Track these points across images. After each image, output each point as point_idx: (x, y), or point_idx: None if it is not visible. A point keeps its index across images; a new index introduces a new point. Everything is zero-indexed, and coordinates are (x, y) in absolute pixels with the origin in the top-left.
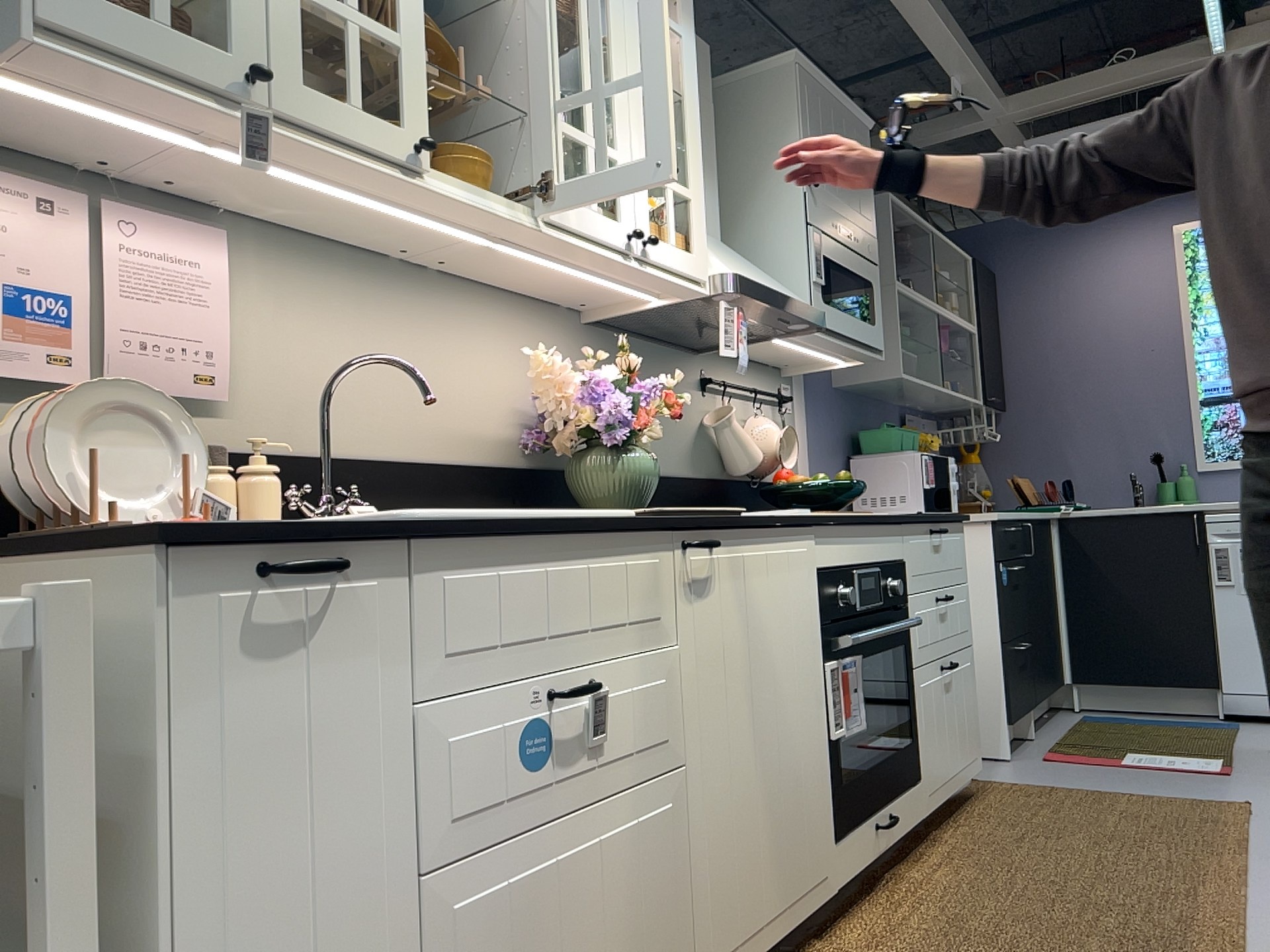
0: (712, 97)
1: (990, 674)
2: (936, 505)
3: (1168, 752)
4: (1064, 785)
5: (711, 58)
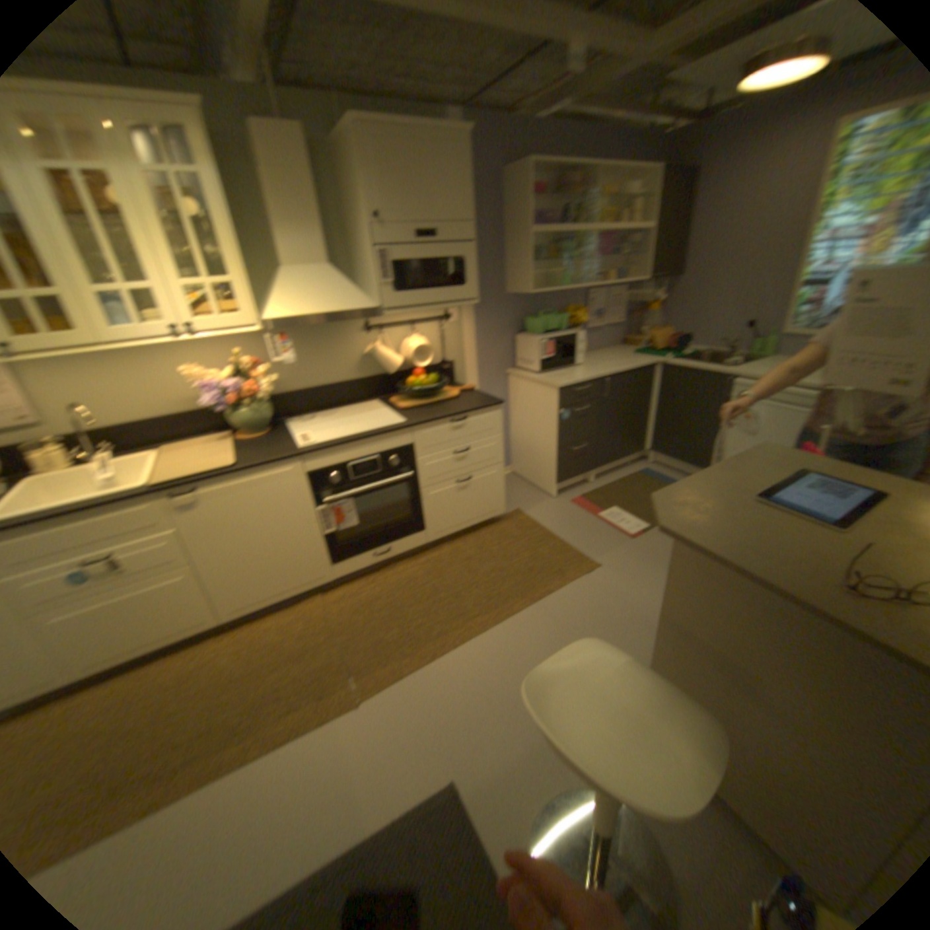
0: (300, 164)
1: (550, 461)
2: (550, 367)
3: (632, 513)
4: (544, 526)
5: (299, 131)
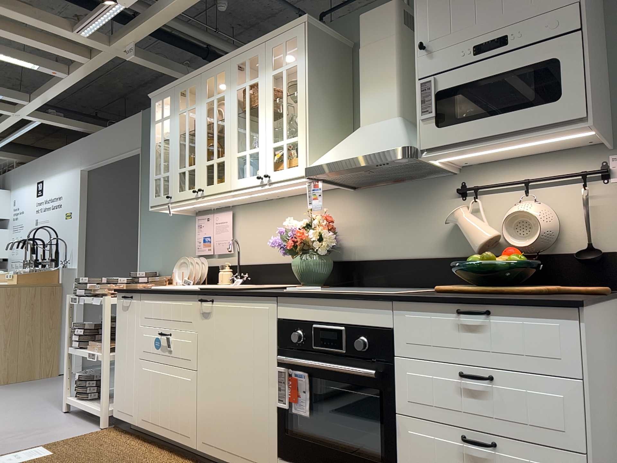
0: (391, 32)
1: None
2: None
3: None
4: None
5: (397, 4)
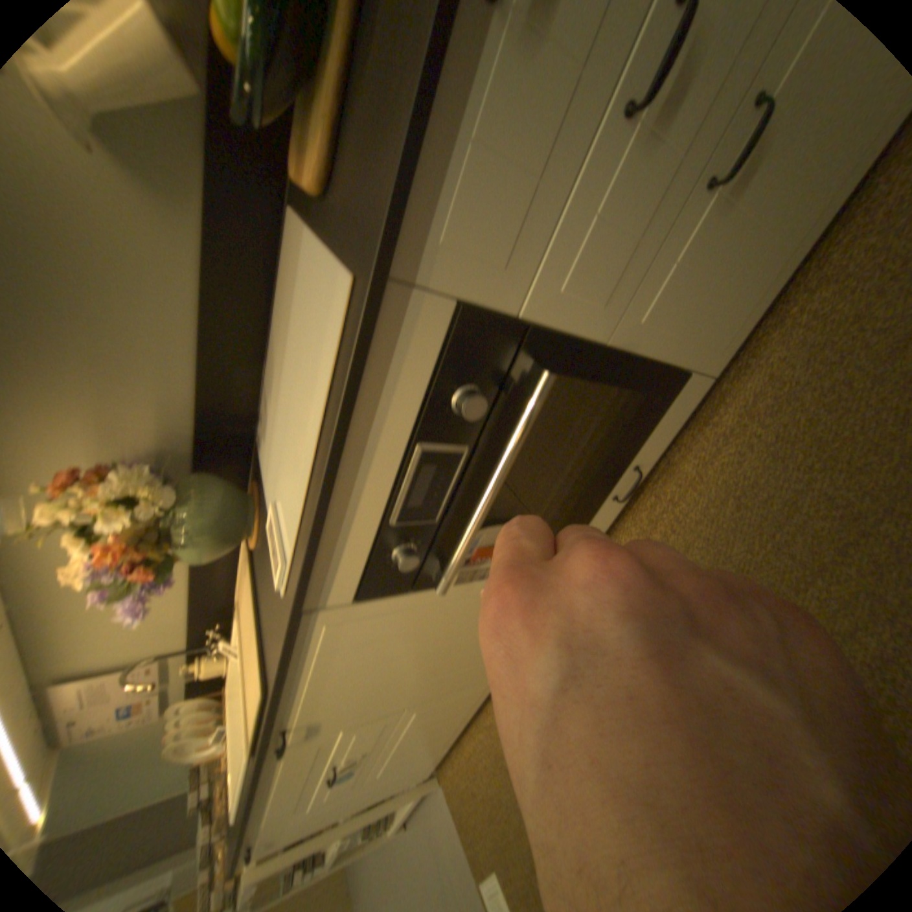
0: None
1: None
2: None
3: None
4: None
5: None
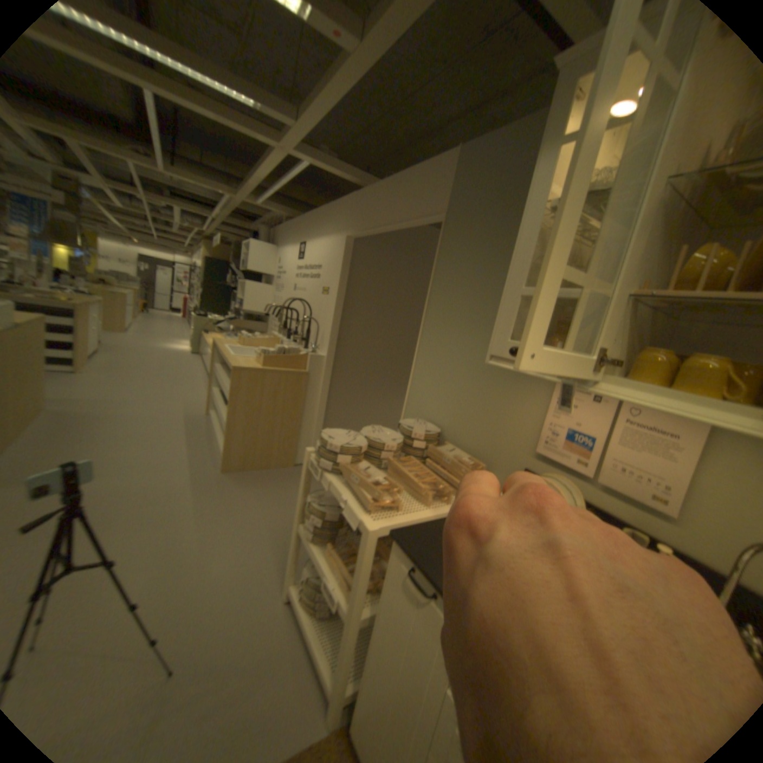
0: None
1: None
2: None
3: None
4: None
5: None
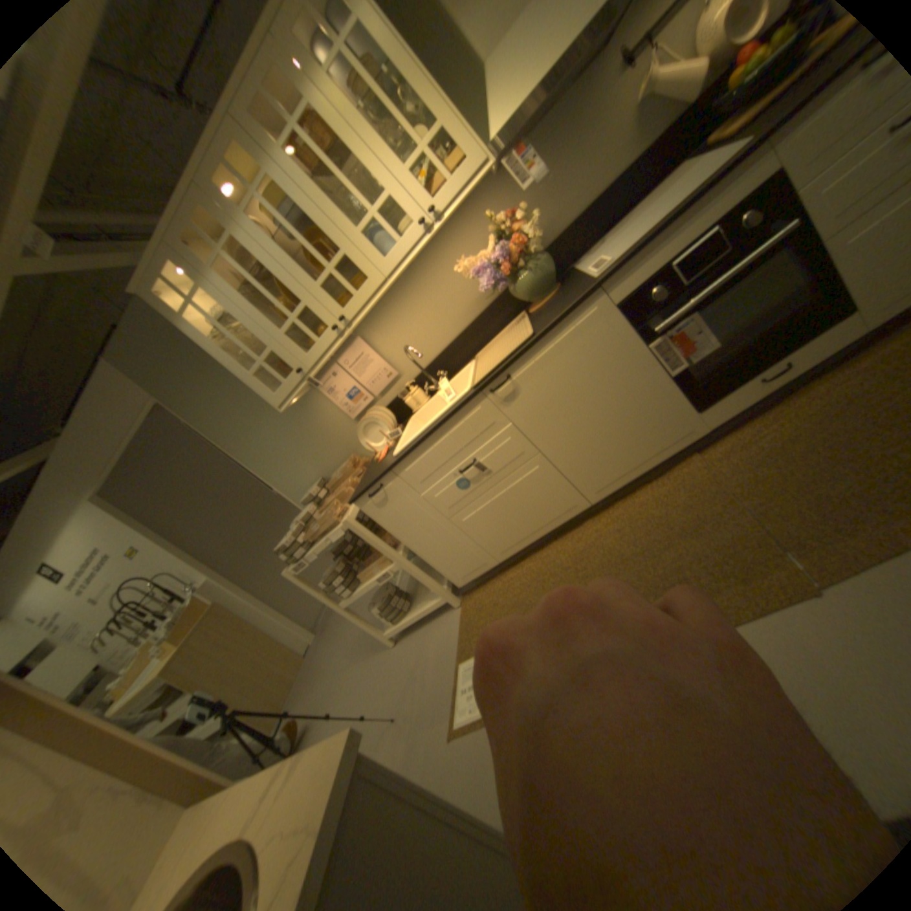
0: None
1: None
2: None
3: None
4: None
5: None
